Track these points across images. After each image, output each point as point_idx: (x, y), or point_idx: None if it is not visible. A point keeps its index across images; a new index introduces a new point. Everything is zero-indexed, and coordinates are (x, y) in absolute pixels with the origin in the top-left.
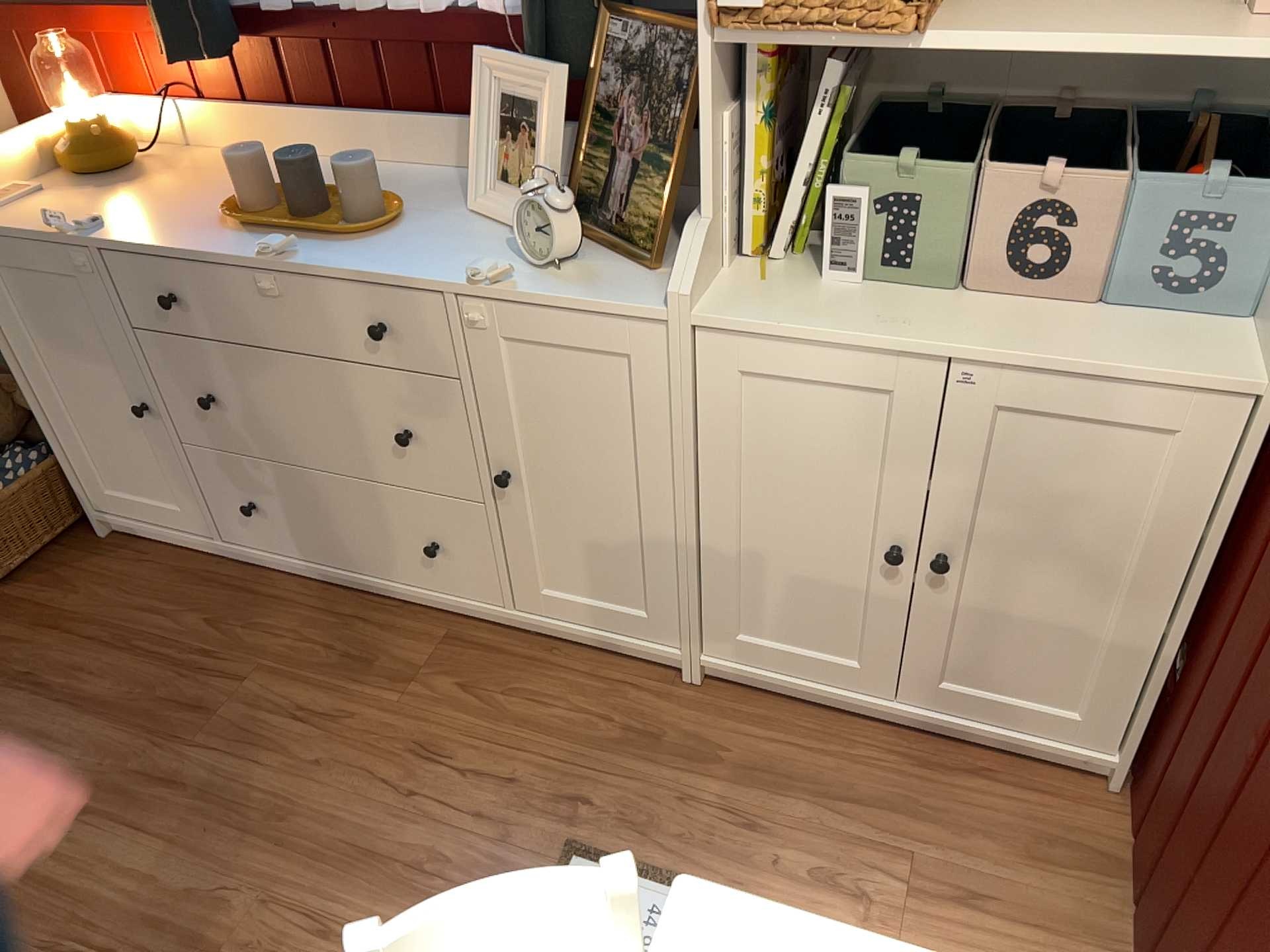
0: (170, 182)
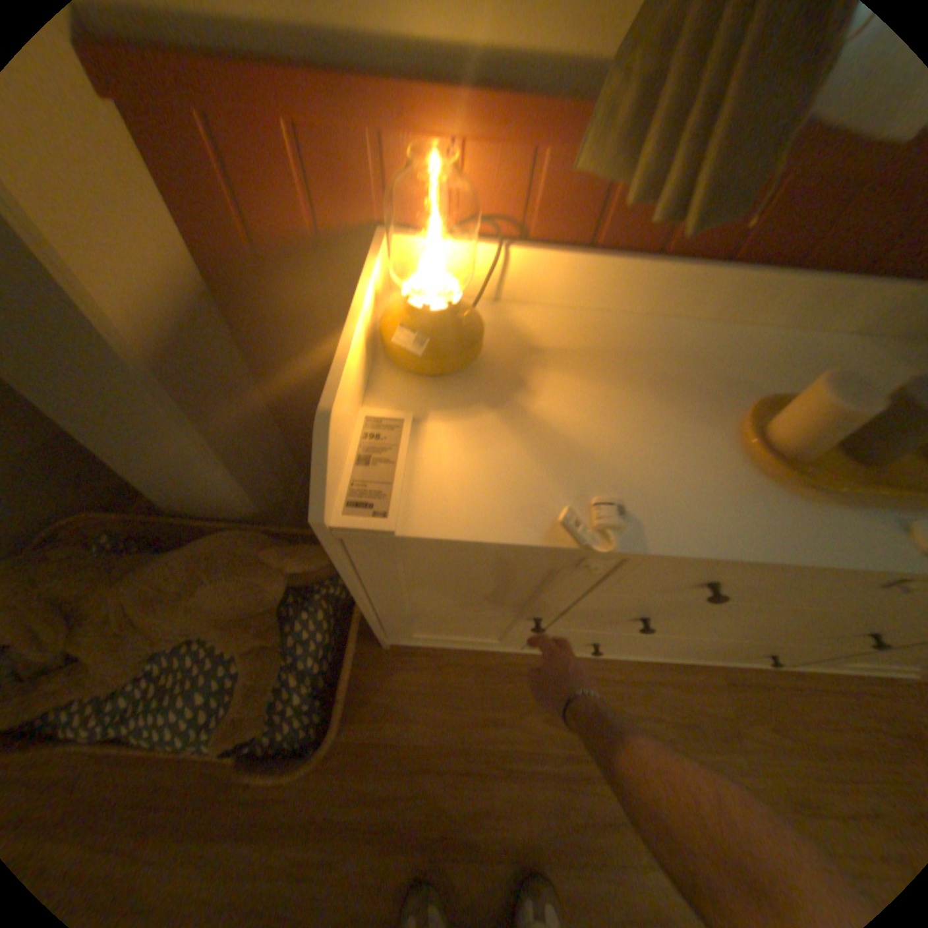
0: (568, 381)
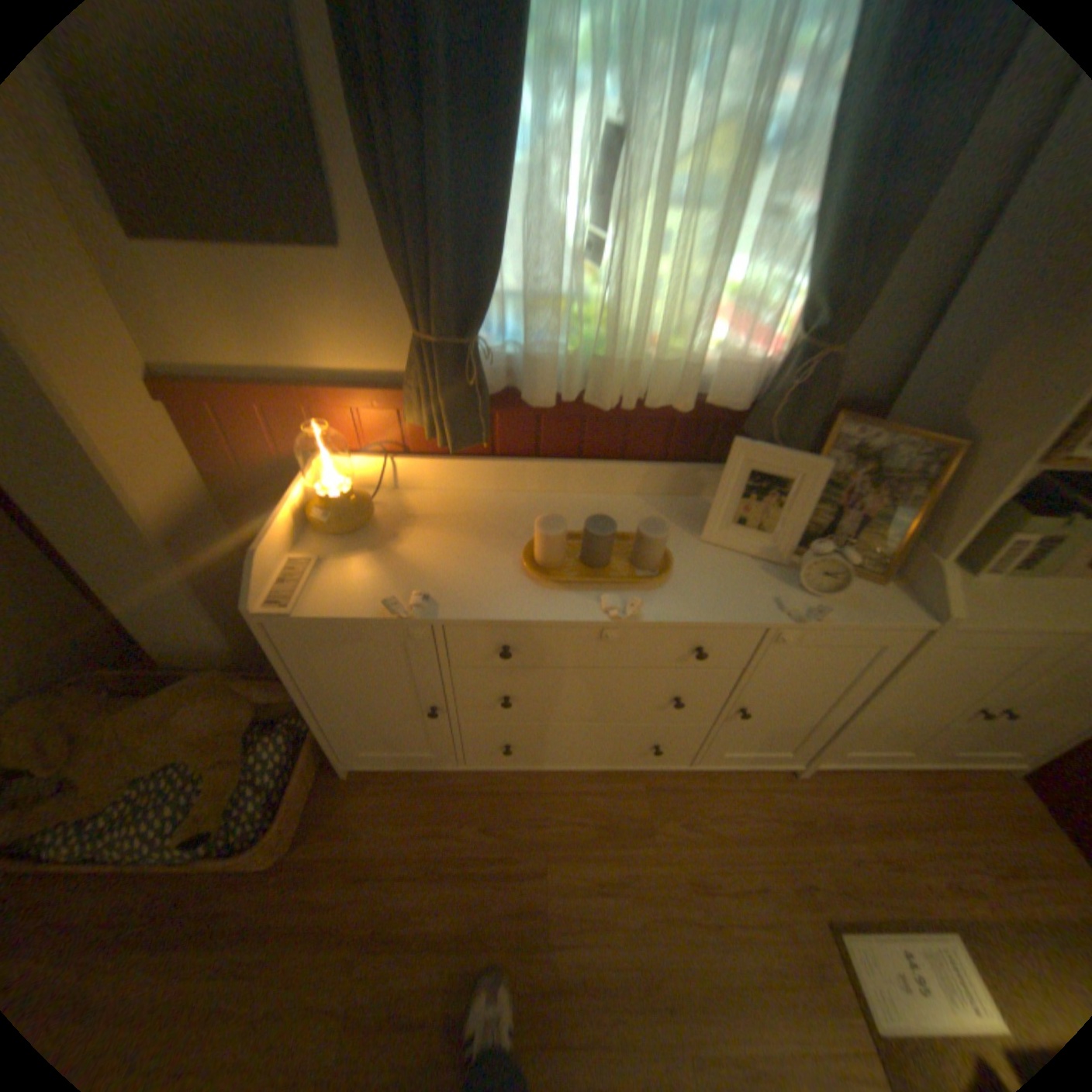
0: (426, 534)
